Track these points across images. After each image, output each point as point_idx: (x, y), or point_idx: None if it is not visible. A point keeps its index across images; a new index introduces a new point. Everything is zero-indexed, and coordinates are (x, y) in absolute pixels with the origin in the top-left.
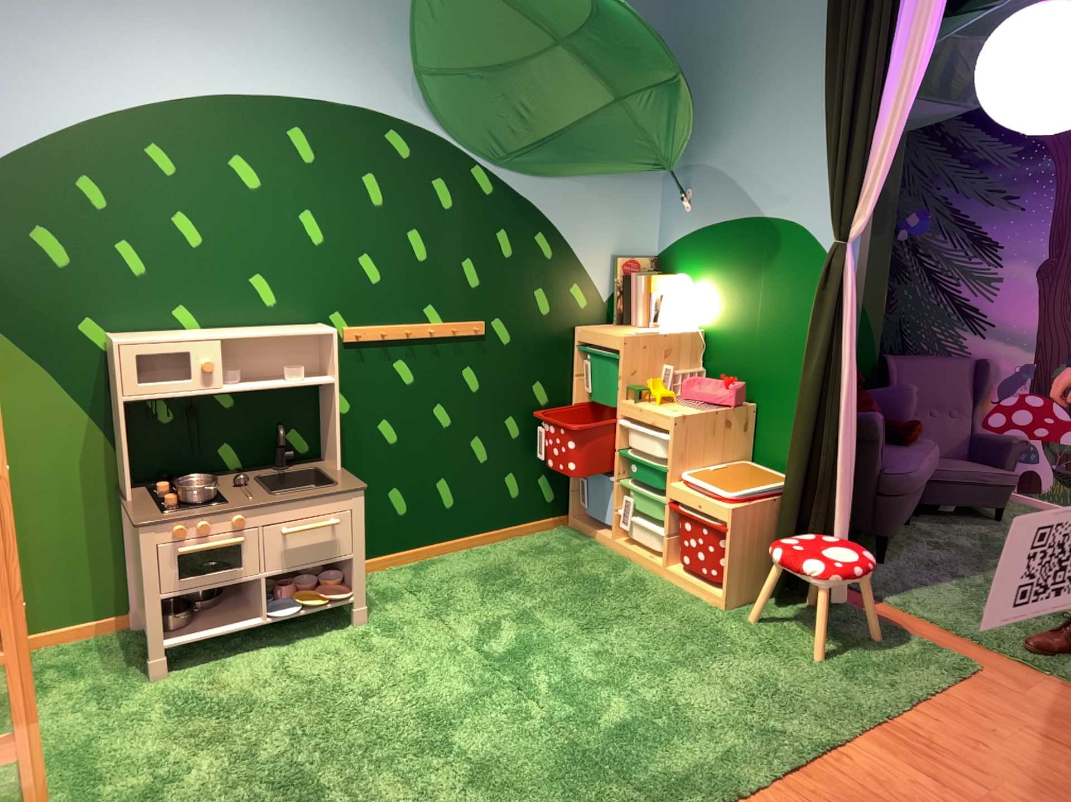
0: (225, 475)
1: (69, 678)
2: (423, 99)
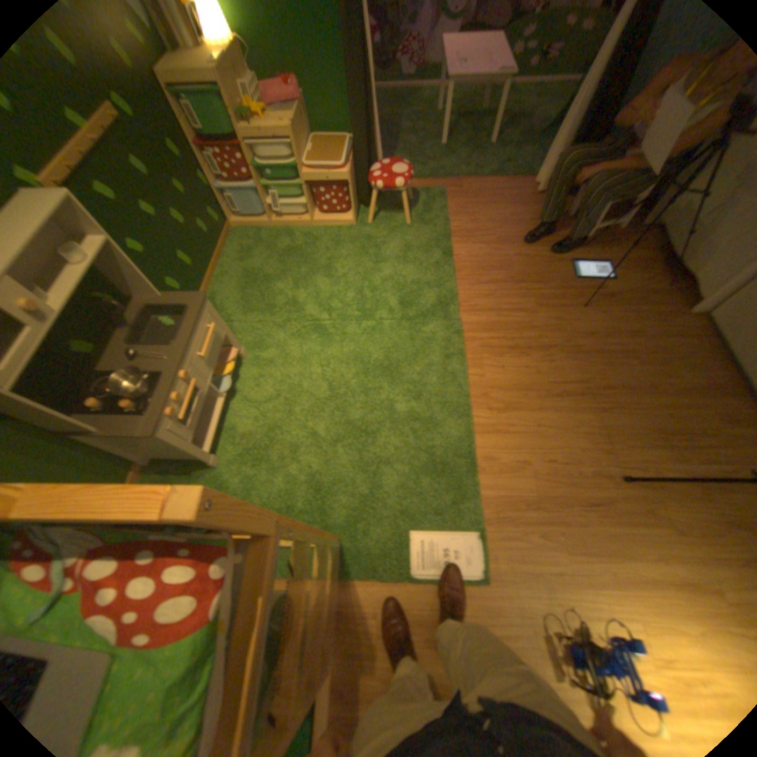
0: (100, 359)
1: None
2: None
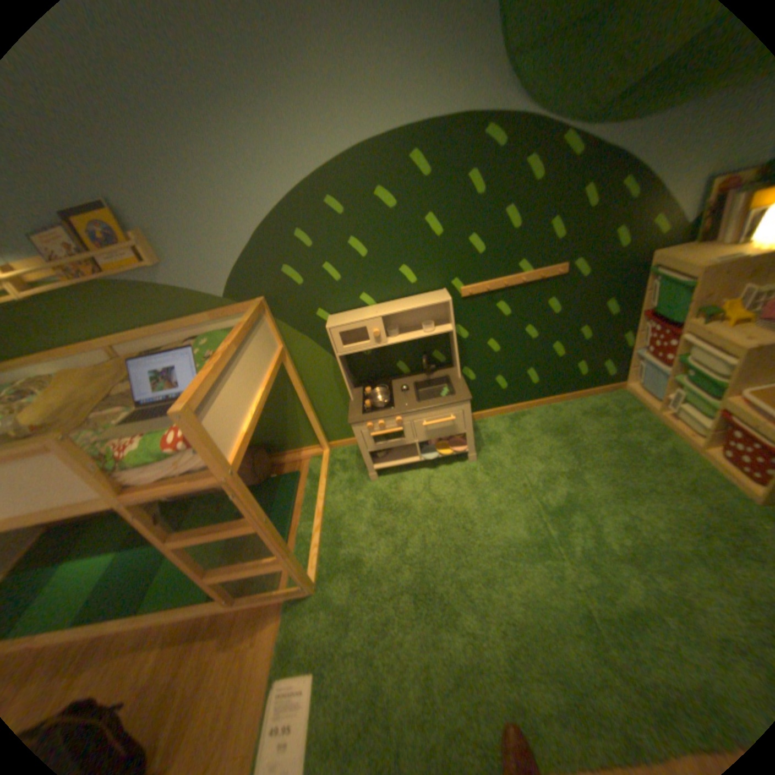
0: (400, 379)
1: (342, 470)
2: (518, 83)
